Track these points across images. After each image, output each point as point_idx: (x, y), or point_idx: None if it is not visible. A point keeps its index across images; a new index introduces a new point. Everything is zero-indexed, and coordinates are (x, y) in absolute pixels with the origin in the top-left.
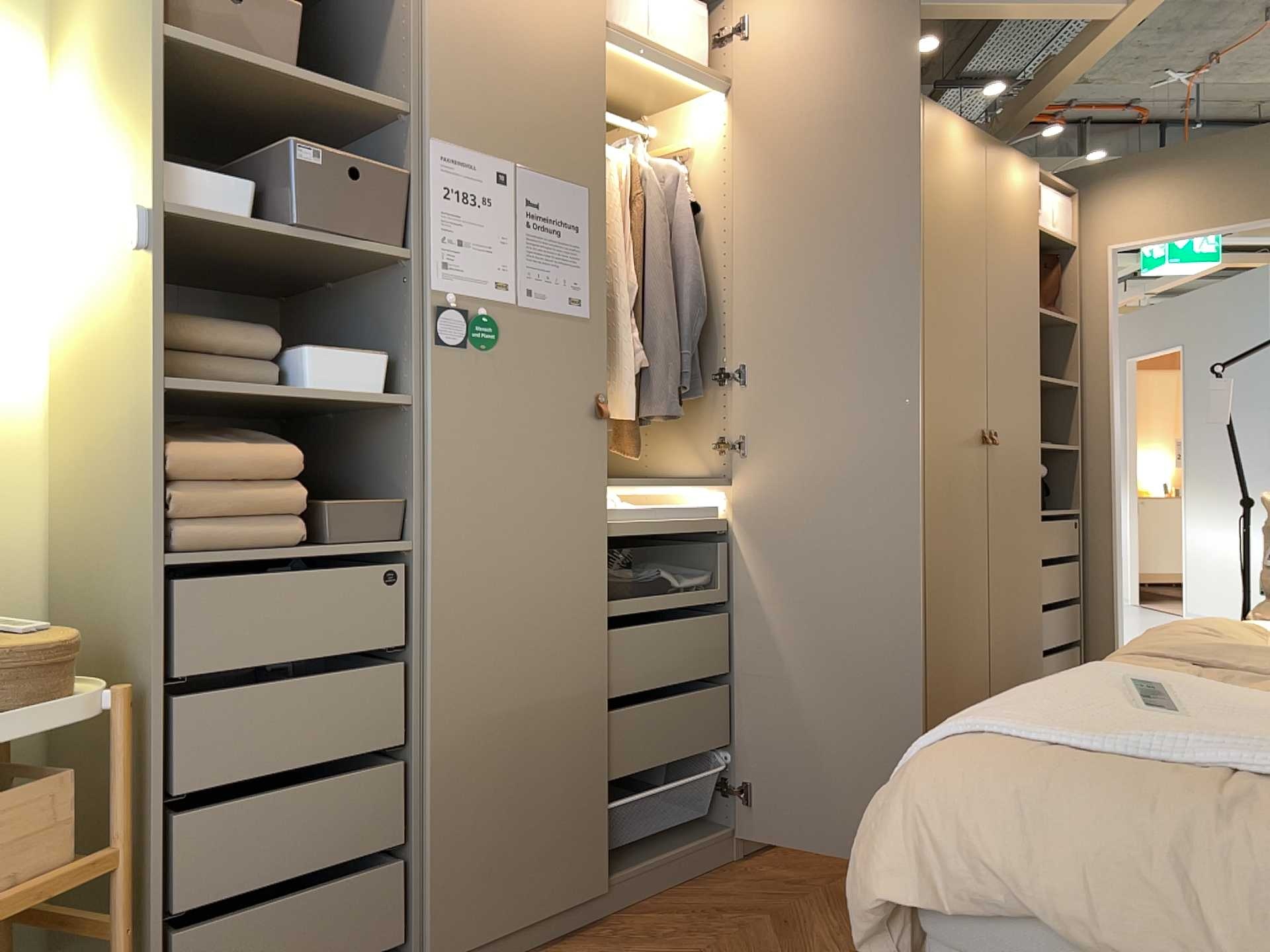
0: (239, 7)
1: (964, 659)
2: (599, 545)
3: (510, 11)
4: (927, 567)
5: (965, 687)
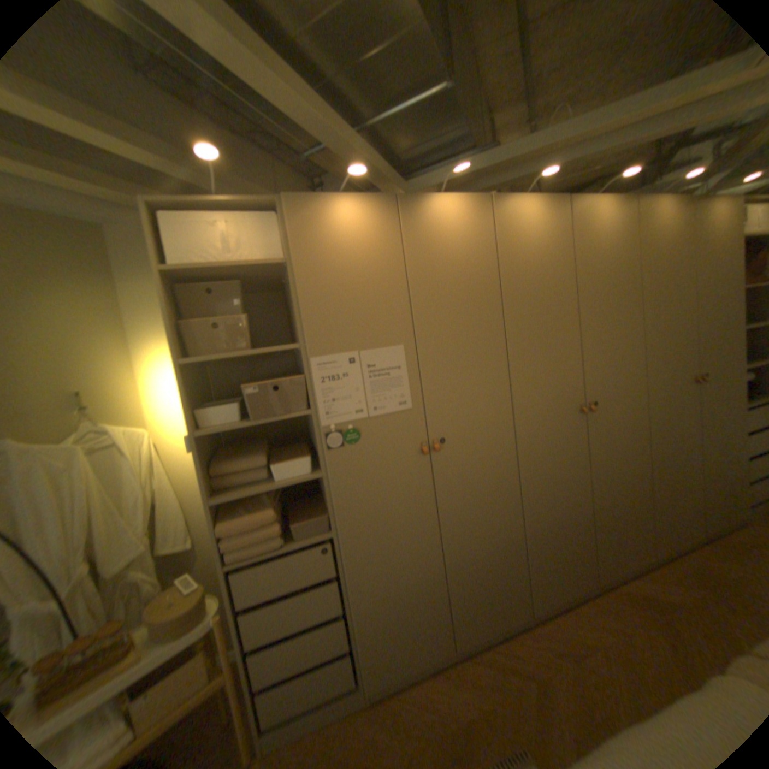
0: (218, 329)
1: (682, 505)
2: (431, 510)
3: (344, 277)
4: (651, 465)
5: (683, 519)
